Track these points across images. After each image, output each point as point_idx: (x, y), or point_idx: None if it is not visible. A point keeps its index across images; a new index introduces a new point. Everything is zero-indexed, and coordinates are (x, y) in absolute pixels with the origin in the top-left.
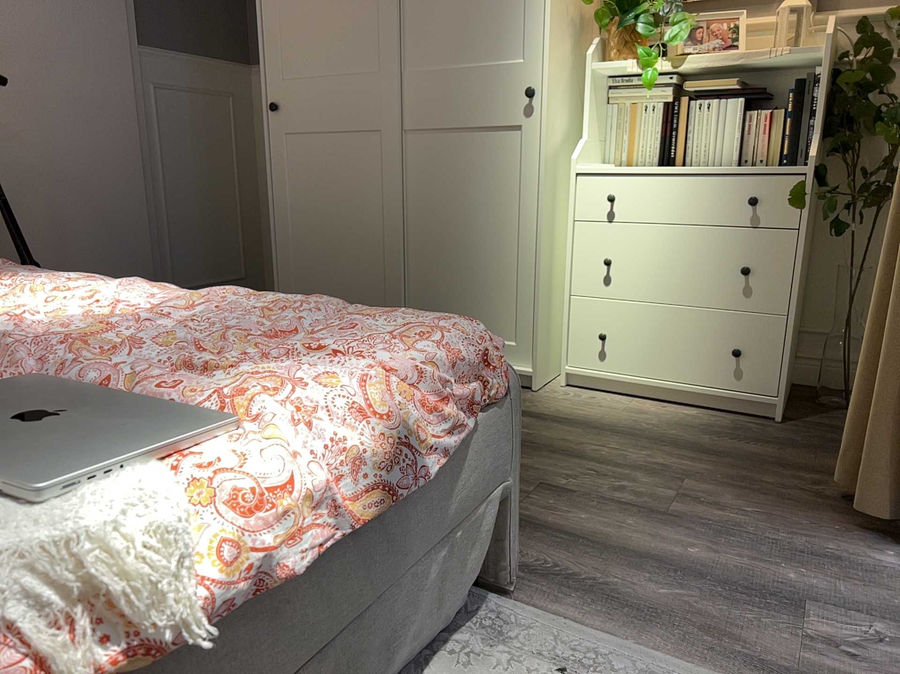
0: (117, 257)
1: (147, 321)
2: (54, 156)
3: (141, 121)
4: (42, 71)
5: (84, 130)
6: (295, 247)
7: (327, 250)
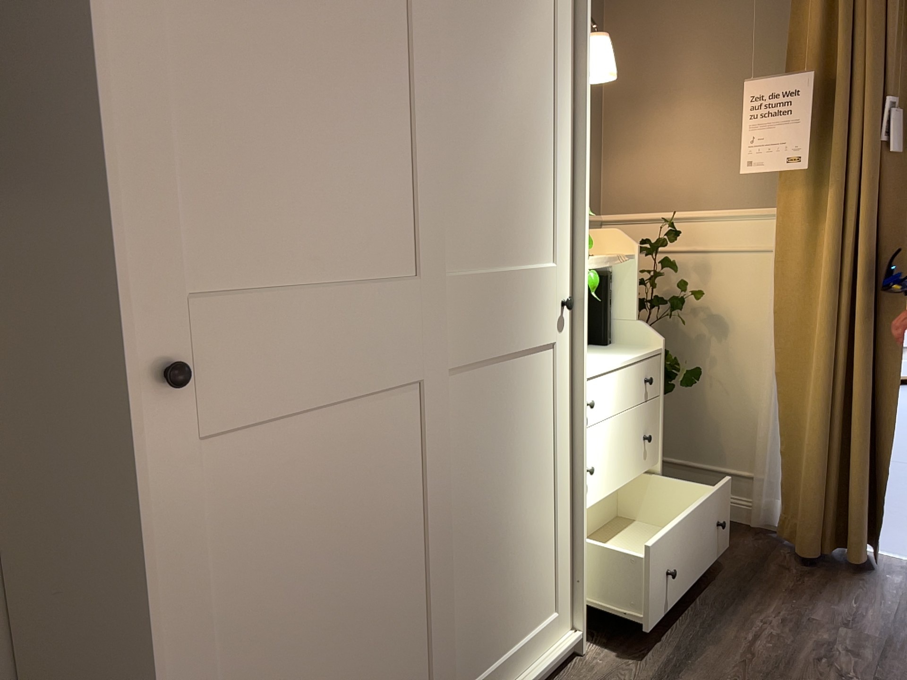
0: None
1: None
2: None
3: None
4: None
5: None
6: None
7: (318, 668)
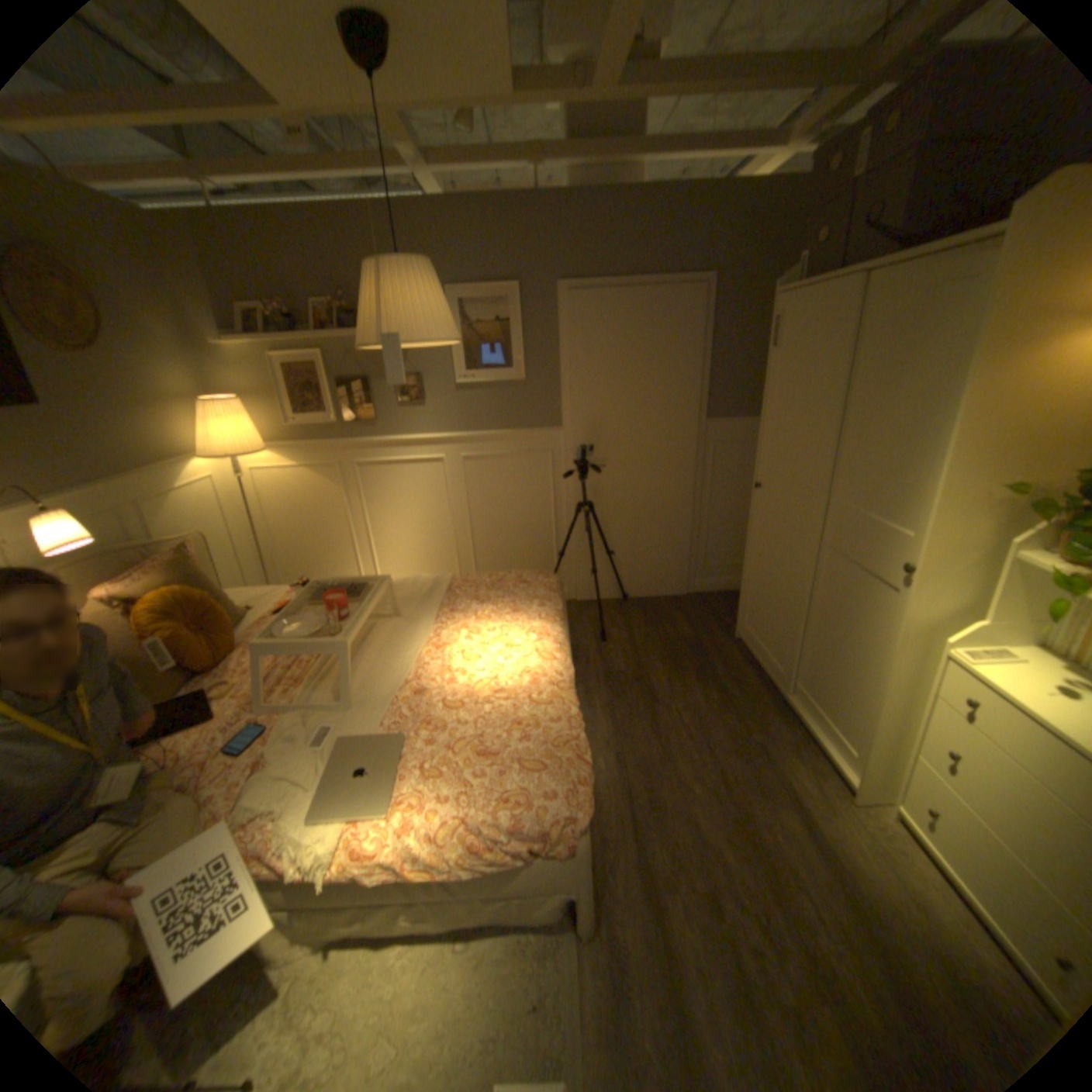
0: (665, 548)
1: (488, 700)
2: (636, 494)
3: (697, 468)
4: (637, 449)
5: (657, 478)
6: (754, 583)
7: (767, 597)
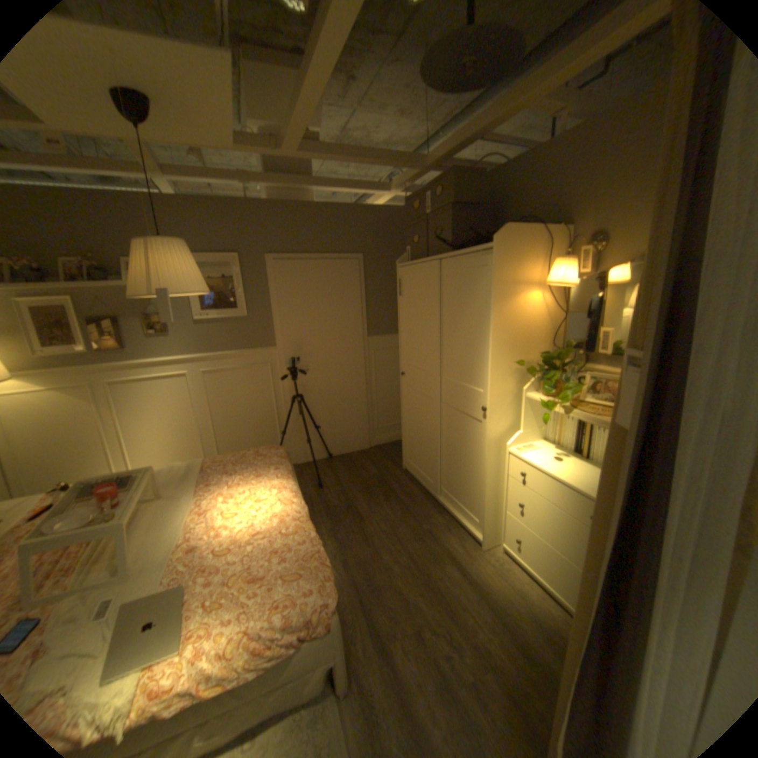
0: (352, 419)
1: (248, 543)
2: (330, 386)
3: (365, 367)
4: (327, 357)
5: (342, 375)
6: (408, 433)
7: (417, 440)
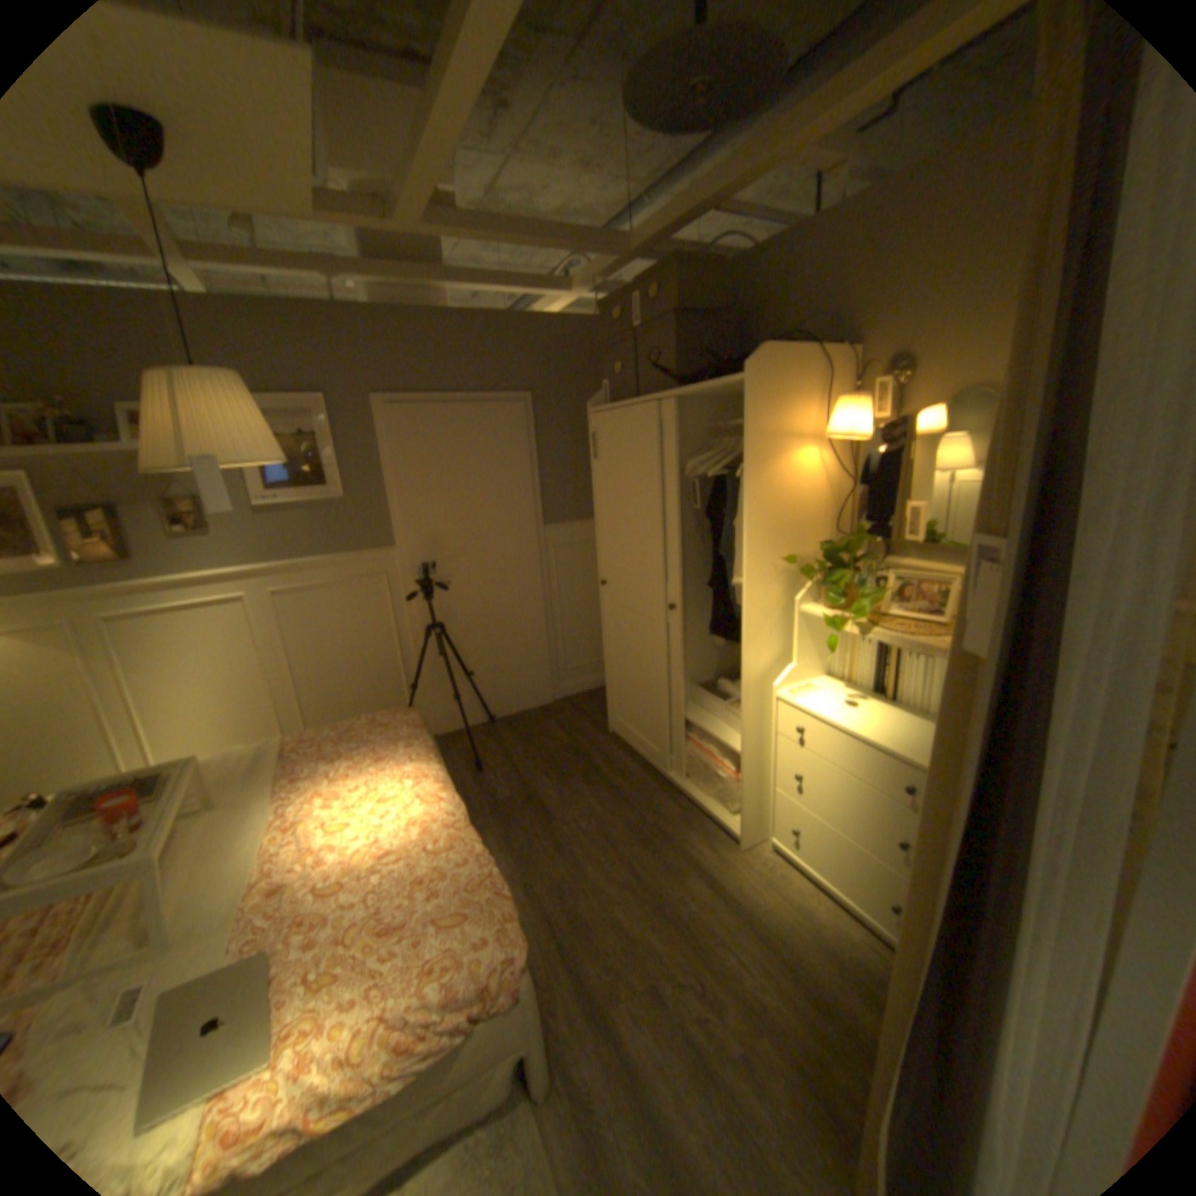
0: (525, 658)
1: (373, 870)
2: (487, 607)
3: (543, 573)
4: (481, 561)
5: (506, 588)
6: (616, 675)
7: (630, 685)
